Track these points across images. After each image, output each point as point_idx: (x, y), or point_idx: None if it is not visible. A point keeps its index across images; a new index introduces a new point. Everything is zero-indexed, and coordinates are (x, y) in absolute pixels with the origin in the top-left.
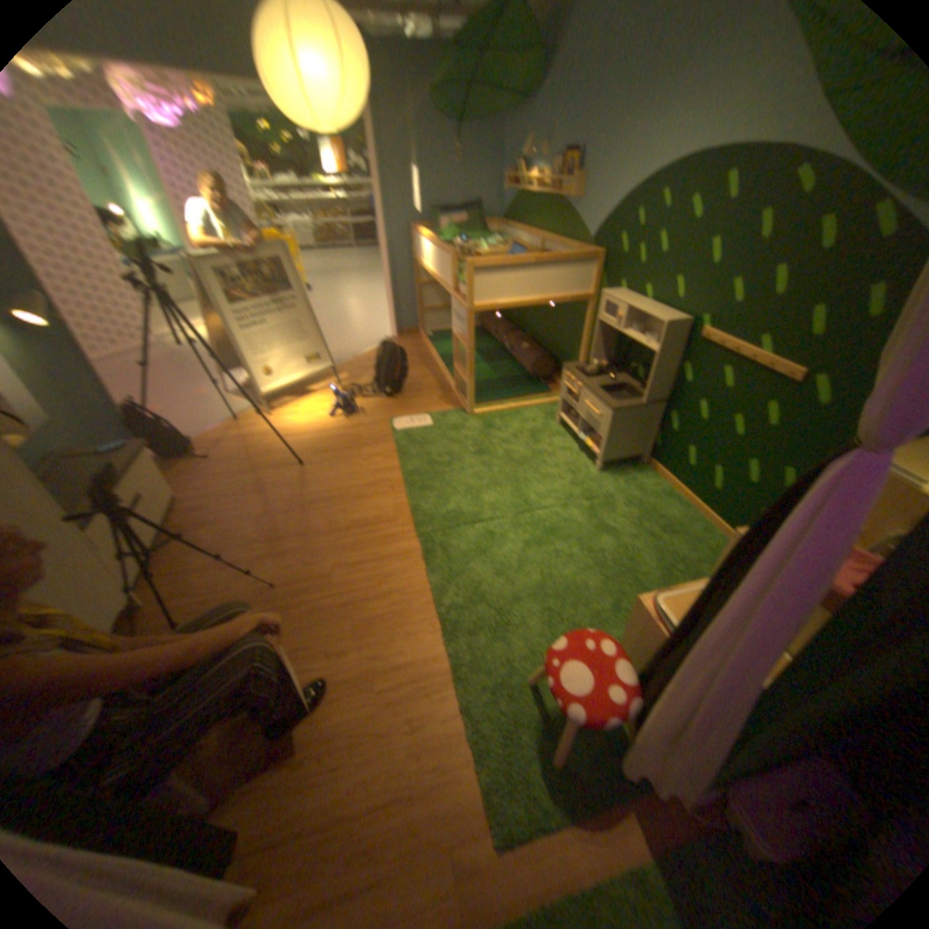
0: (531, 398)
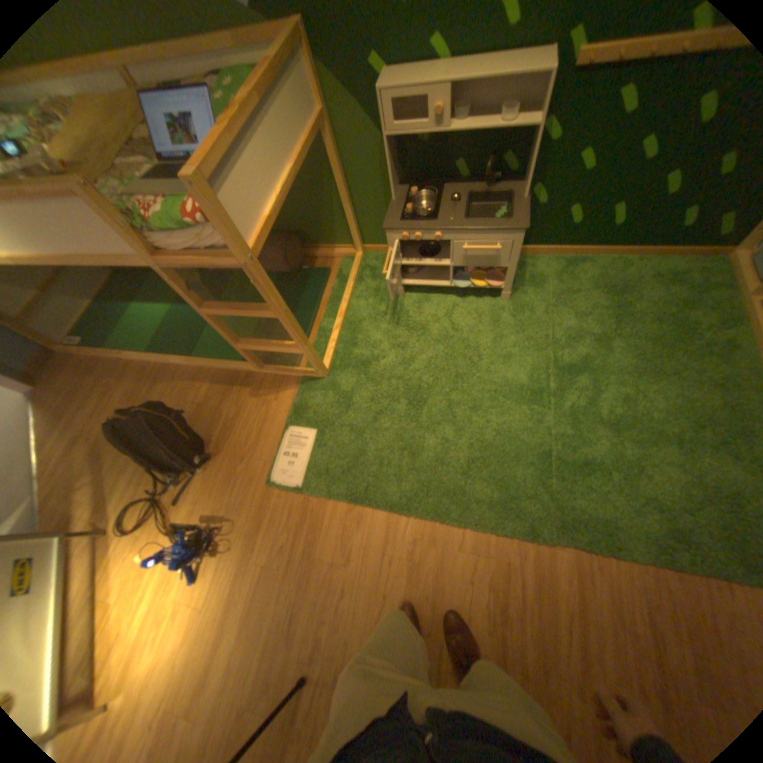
0: (324, 293)
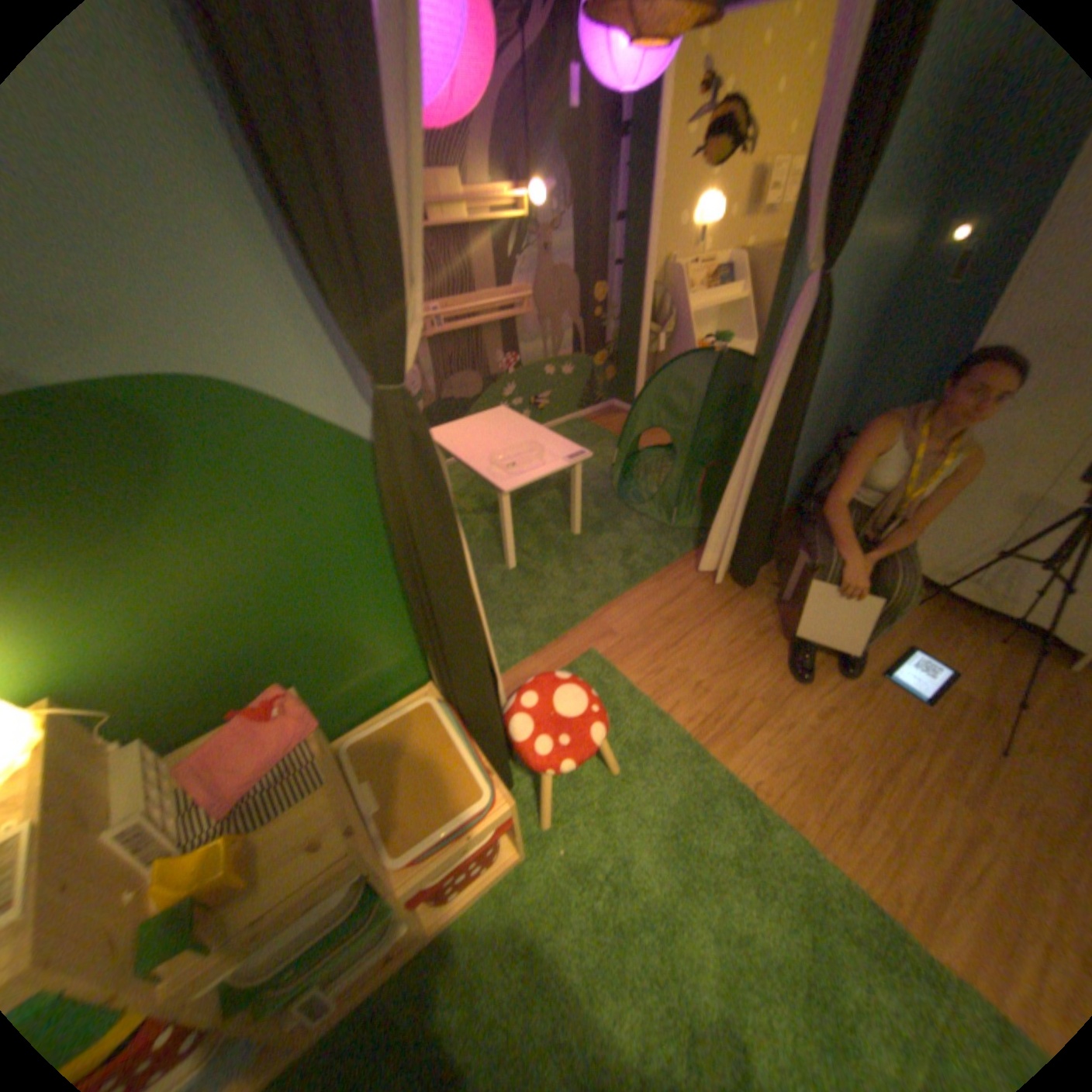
0: None
